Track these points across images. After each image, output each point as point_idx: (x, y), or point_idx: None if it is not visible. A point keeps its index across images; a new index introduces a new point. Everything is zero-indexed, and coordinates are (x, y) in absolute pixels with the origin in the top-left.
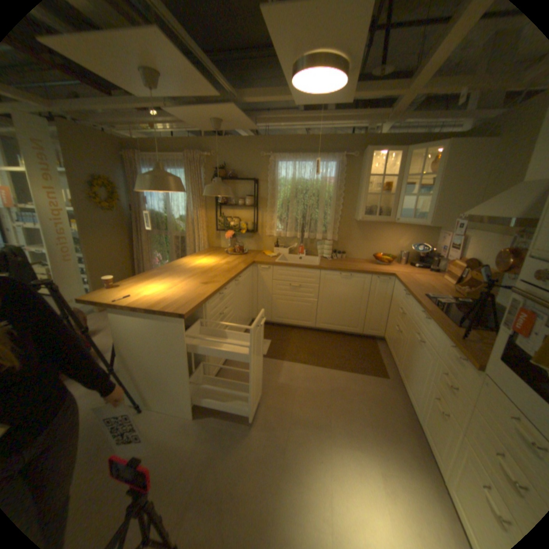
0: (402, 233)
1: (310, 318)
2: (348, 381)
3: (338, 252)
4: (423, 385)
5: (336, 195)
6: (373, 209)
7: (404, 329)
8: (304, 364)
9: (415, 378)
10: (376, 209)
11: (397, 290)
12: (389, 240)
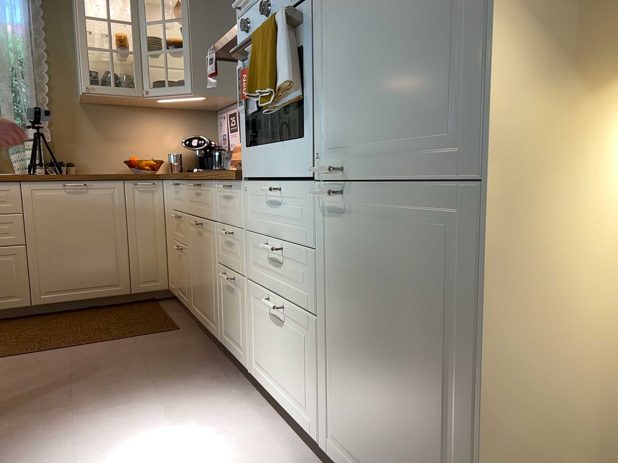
0: (165, 126)
1: (16, 288)
2: (107, 350)
3: (60, 164)
4: (212, 284)
5: (34, 58)
6: (106, 77)
7: (183, 239)
8: (8, 357)
9: (204, 288)
10: (110, 77)
11: (167, 196)
12: (148, 138)
